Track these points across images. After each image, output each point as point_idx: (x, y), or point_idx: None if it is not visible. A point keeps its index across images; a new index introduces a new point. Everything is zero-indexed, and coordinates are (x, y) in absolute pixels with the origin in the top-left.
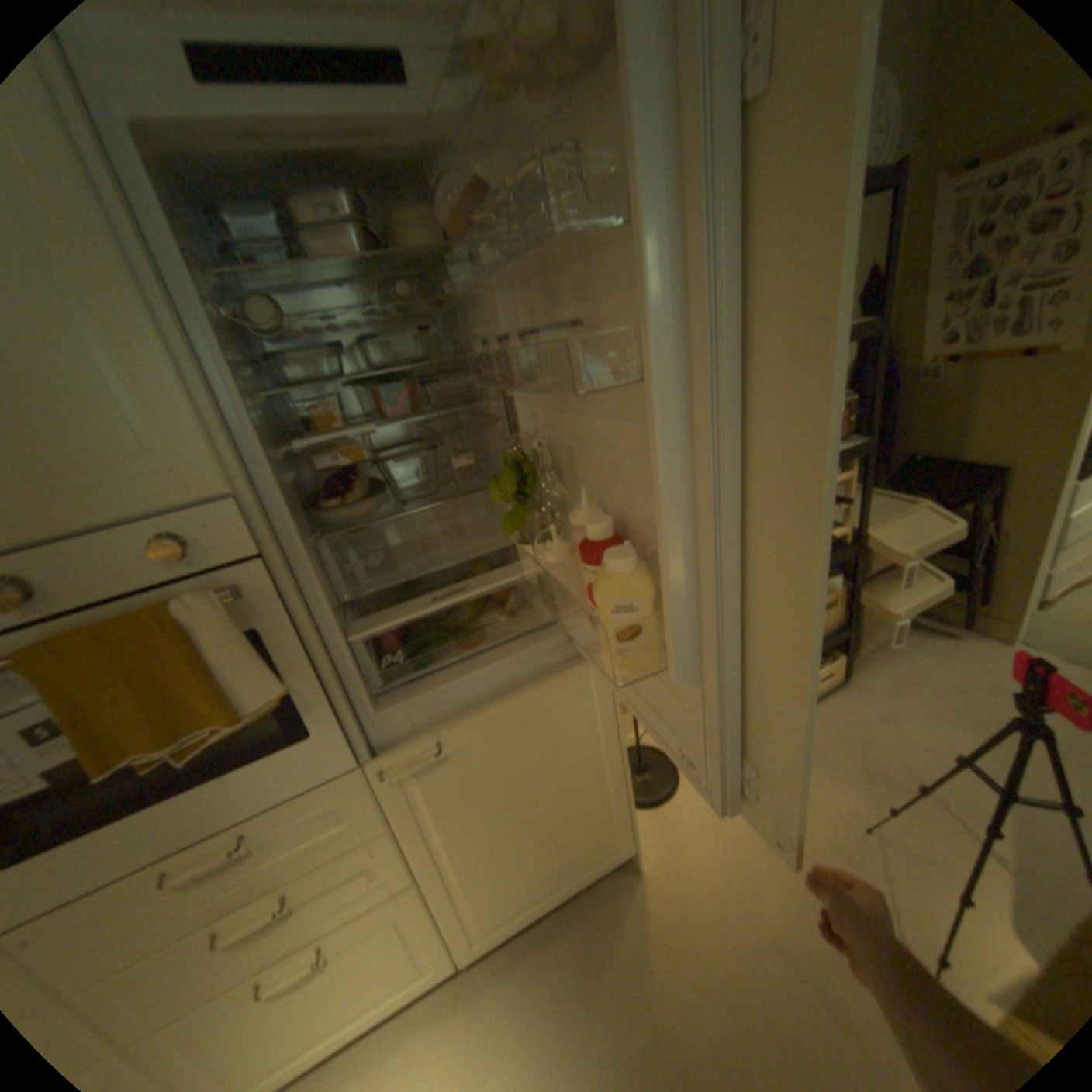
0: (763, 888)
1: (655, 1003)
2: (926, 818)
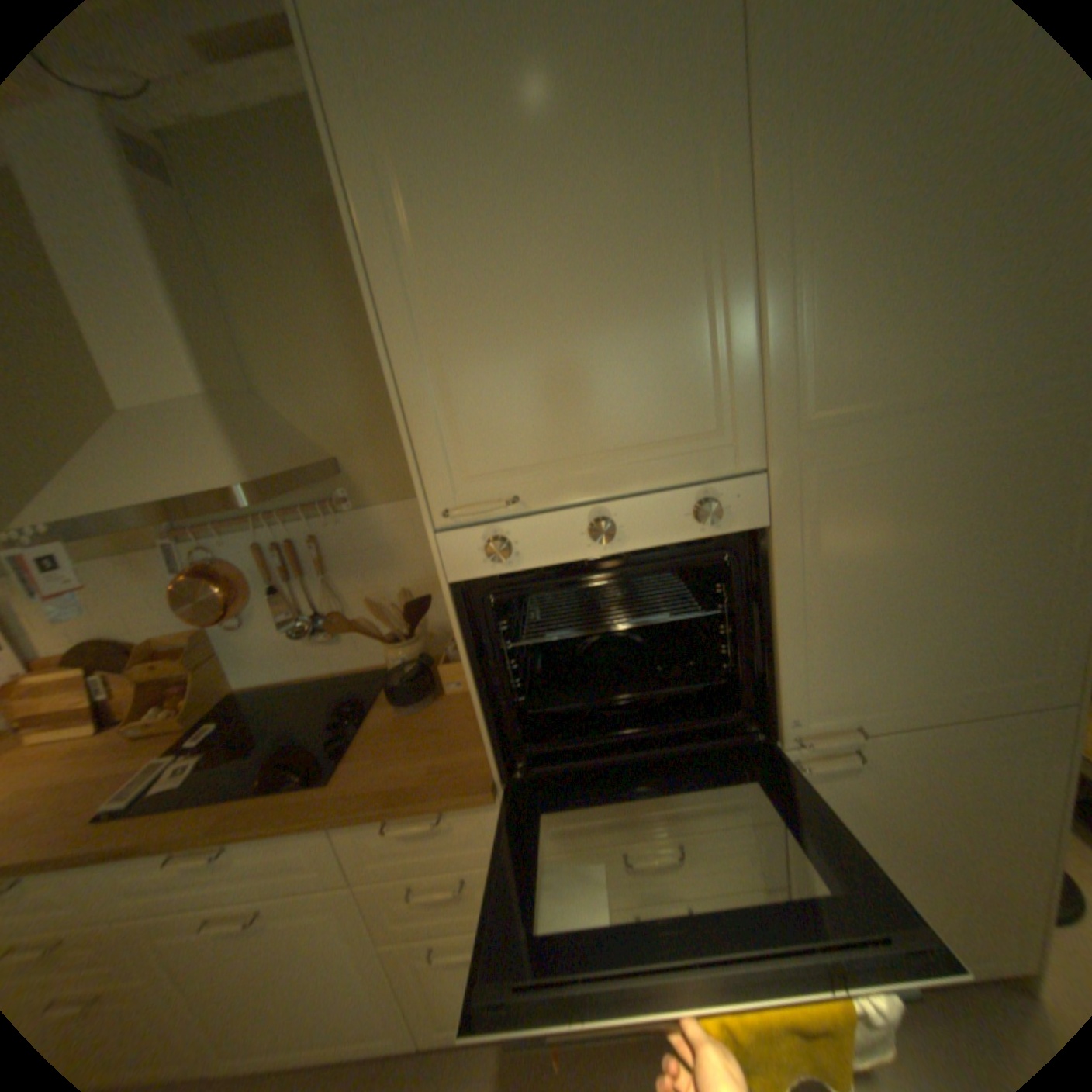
0: None
1: None
2: None
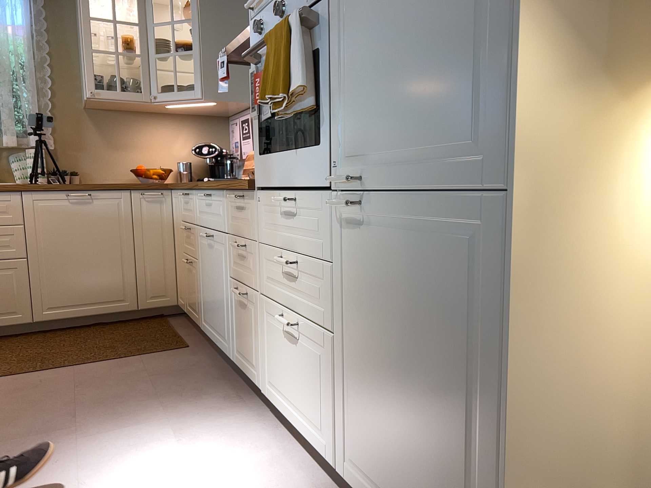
0: None
1: None
2: None
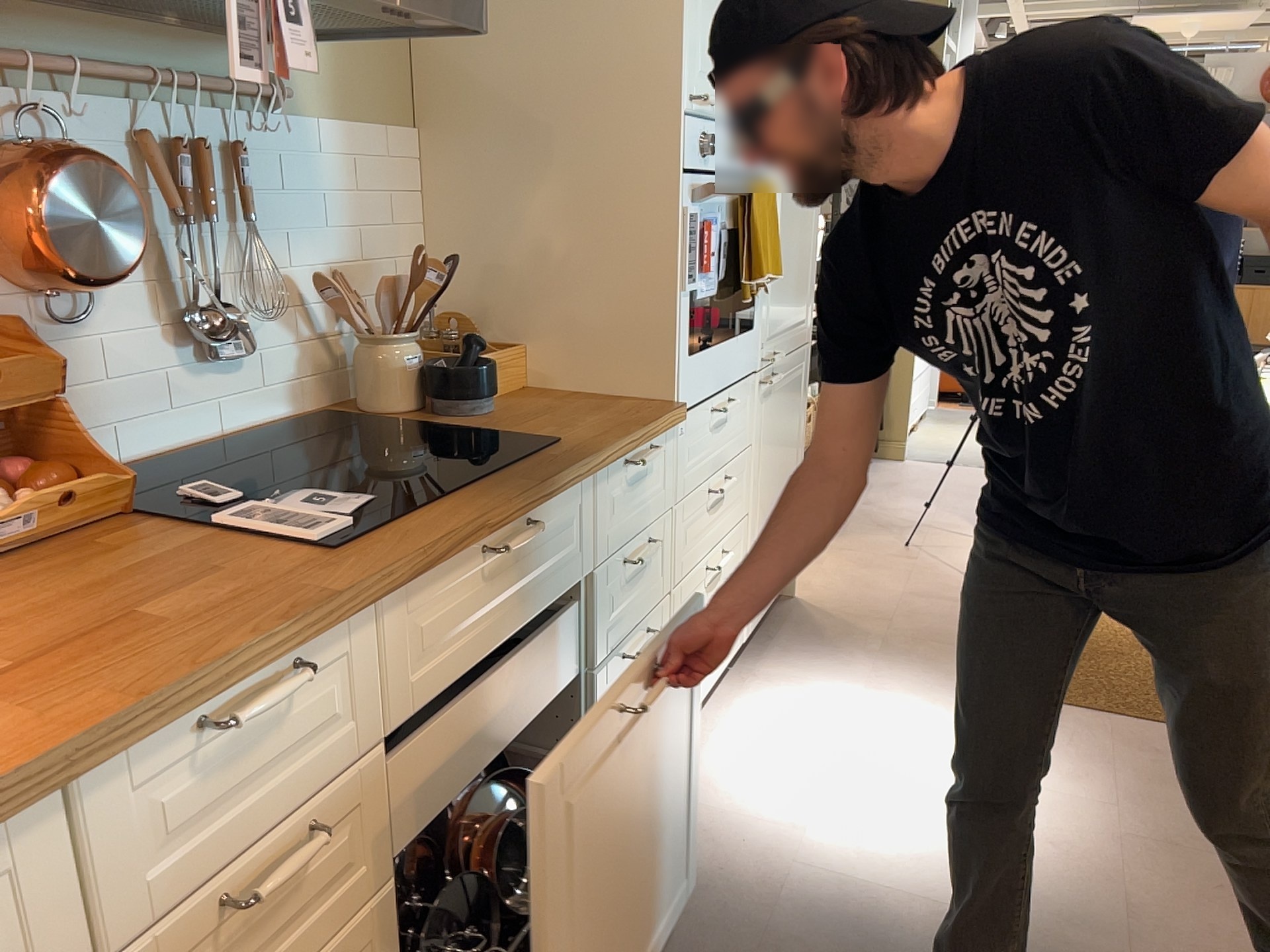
0: (875, 578)
1: (869, 630)
2: (928, 532)
